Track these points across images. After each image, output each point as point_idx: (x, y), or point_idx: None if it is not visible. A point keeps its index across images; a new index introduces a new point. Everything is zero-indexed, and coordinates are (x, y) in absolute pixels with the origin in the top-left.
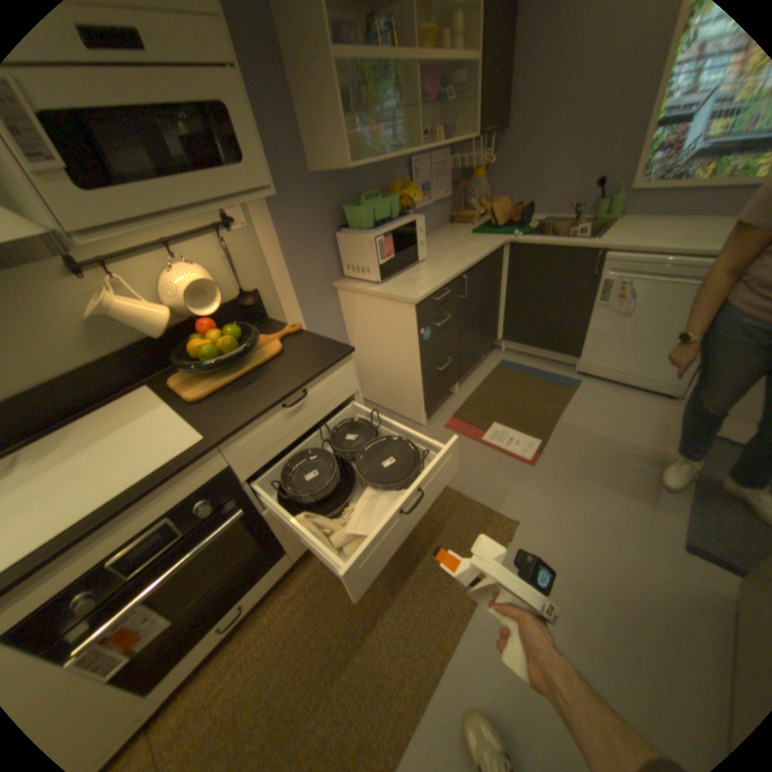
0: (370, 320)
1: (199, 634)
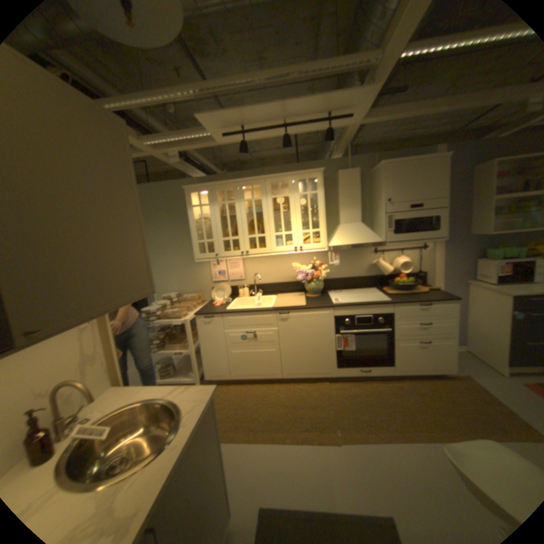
0: (485, 302)
1: (357, 366)
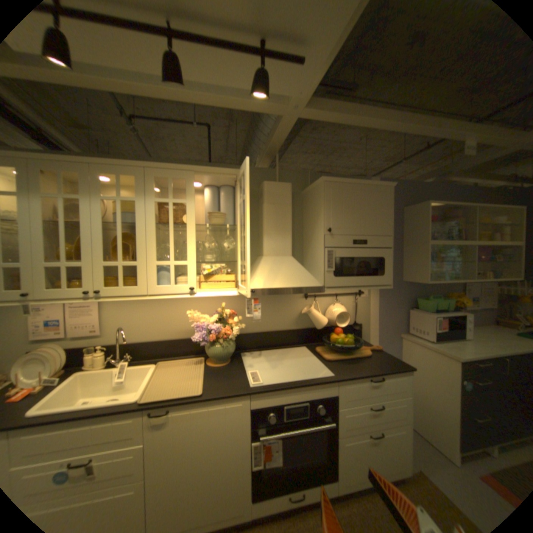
0: (423, 364)
1: (284, 491)
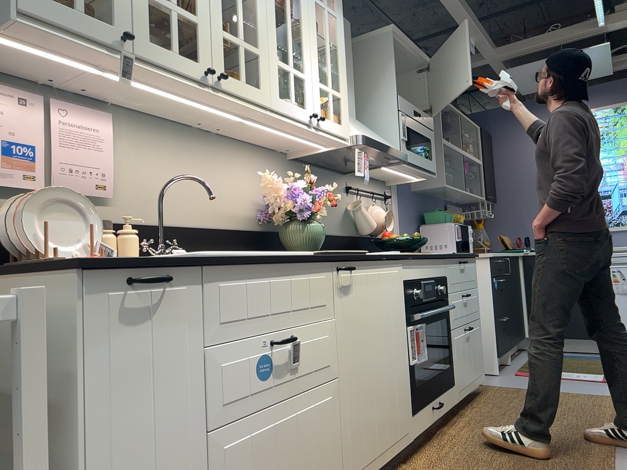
0: None
1: (429, 397)
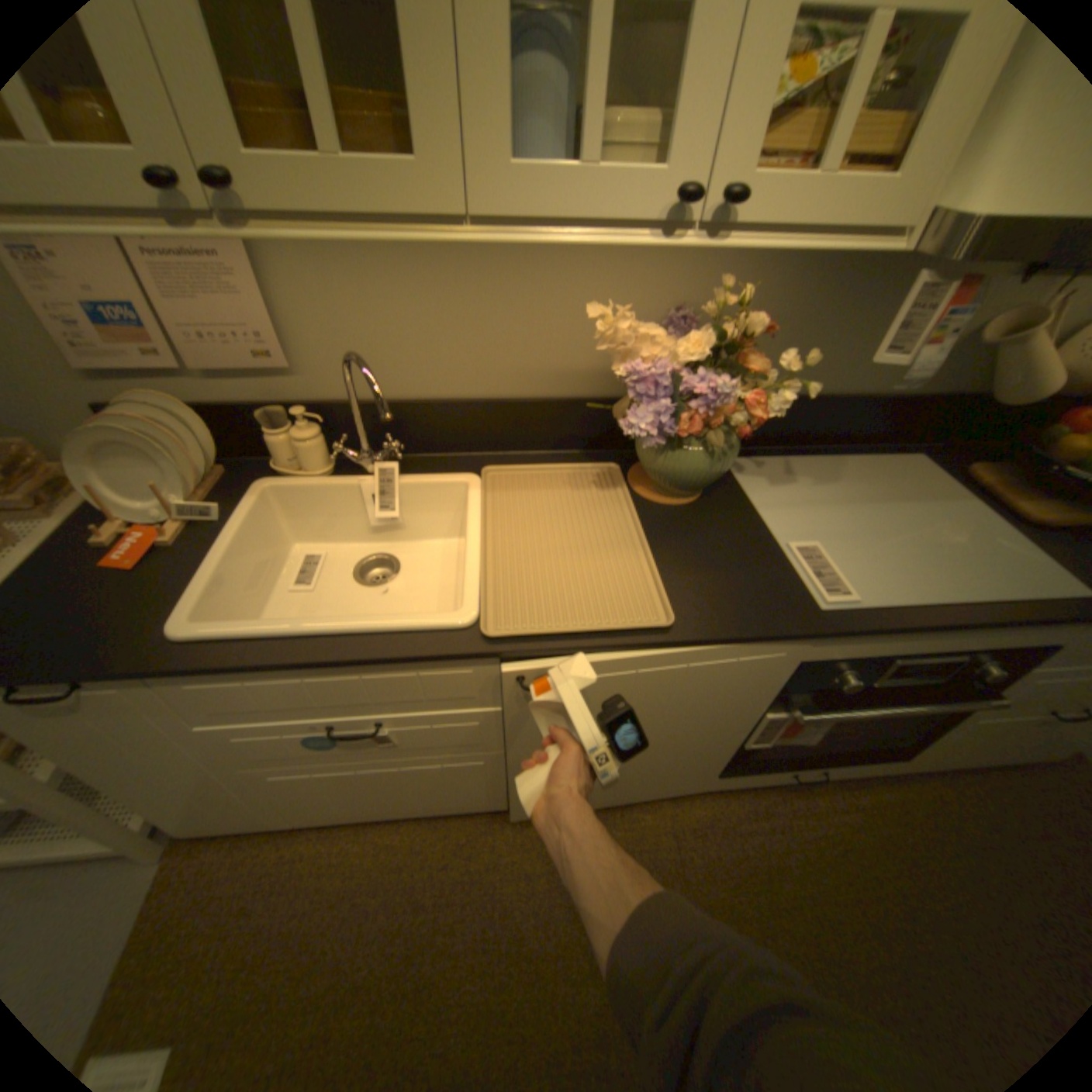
0: None
1: (790, 768)
